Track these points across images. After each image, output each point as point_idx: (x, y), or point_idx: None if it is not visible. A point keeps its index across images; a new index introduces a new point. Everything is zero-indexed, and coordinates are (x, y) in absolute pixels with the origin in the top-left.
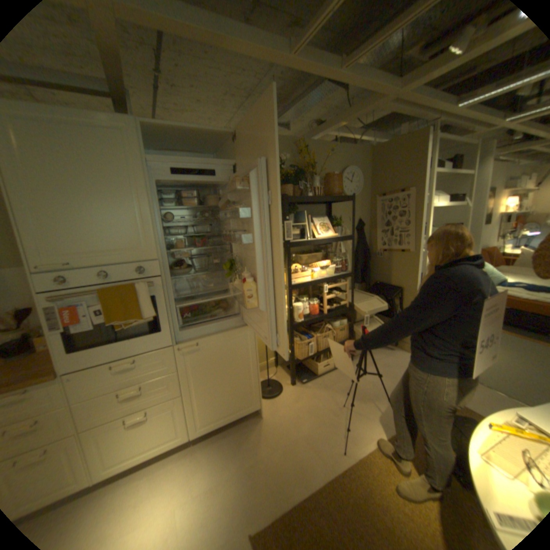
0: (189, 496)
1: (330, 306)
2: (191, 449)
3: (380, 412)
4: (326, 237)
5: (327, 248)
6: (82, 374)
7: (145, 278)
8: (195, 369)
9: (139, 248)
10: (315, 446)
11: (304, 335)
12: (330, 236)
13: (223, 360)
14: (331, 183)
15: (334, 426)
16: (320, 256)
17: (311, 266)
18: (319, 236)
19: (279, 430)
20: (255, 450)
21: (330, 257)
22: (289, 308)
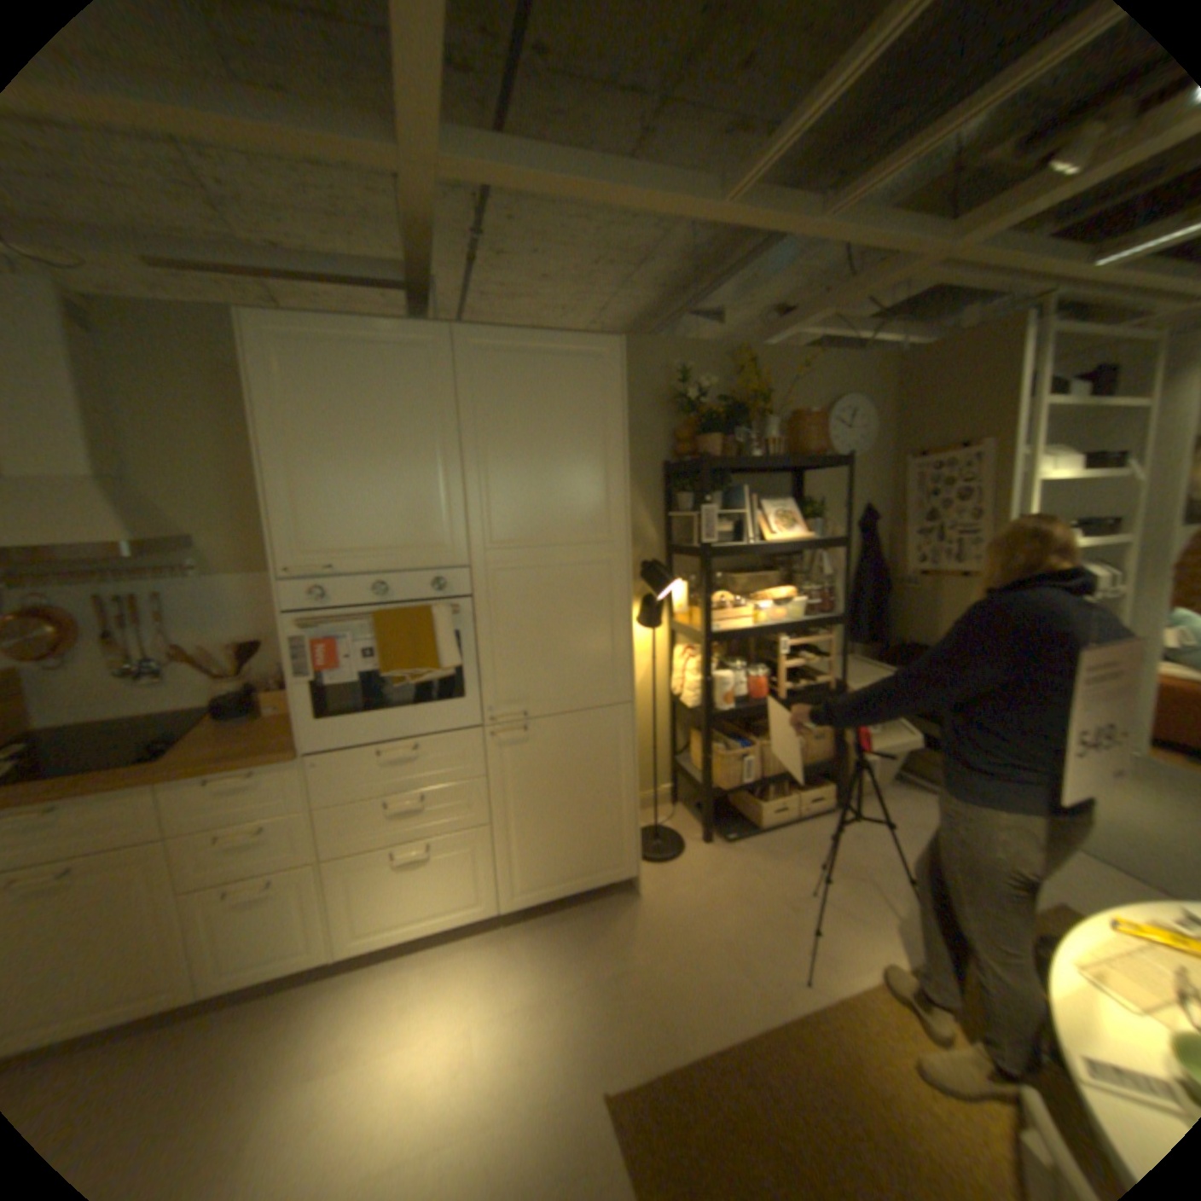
0: (498, 1011)
1: (797, 686)
2: (504, 933)
3: (897, 917)
4: (791, 539)
5: (792, 564)
6: (338, 757)
7: (448, 598)
8: (520, 776)
9: (443, 546)
10: (748, 961)
11: (736, 741)
12: (799, 538)
13: (572, 765)
14: (805, 431)
15: (791, 930)
16: (777, 579)
17: (756, 597)
18: (775, 538)
19: (674, 922)
20: (624, 951)
21: (799, 582)
22: (707, 682)
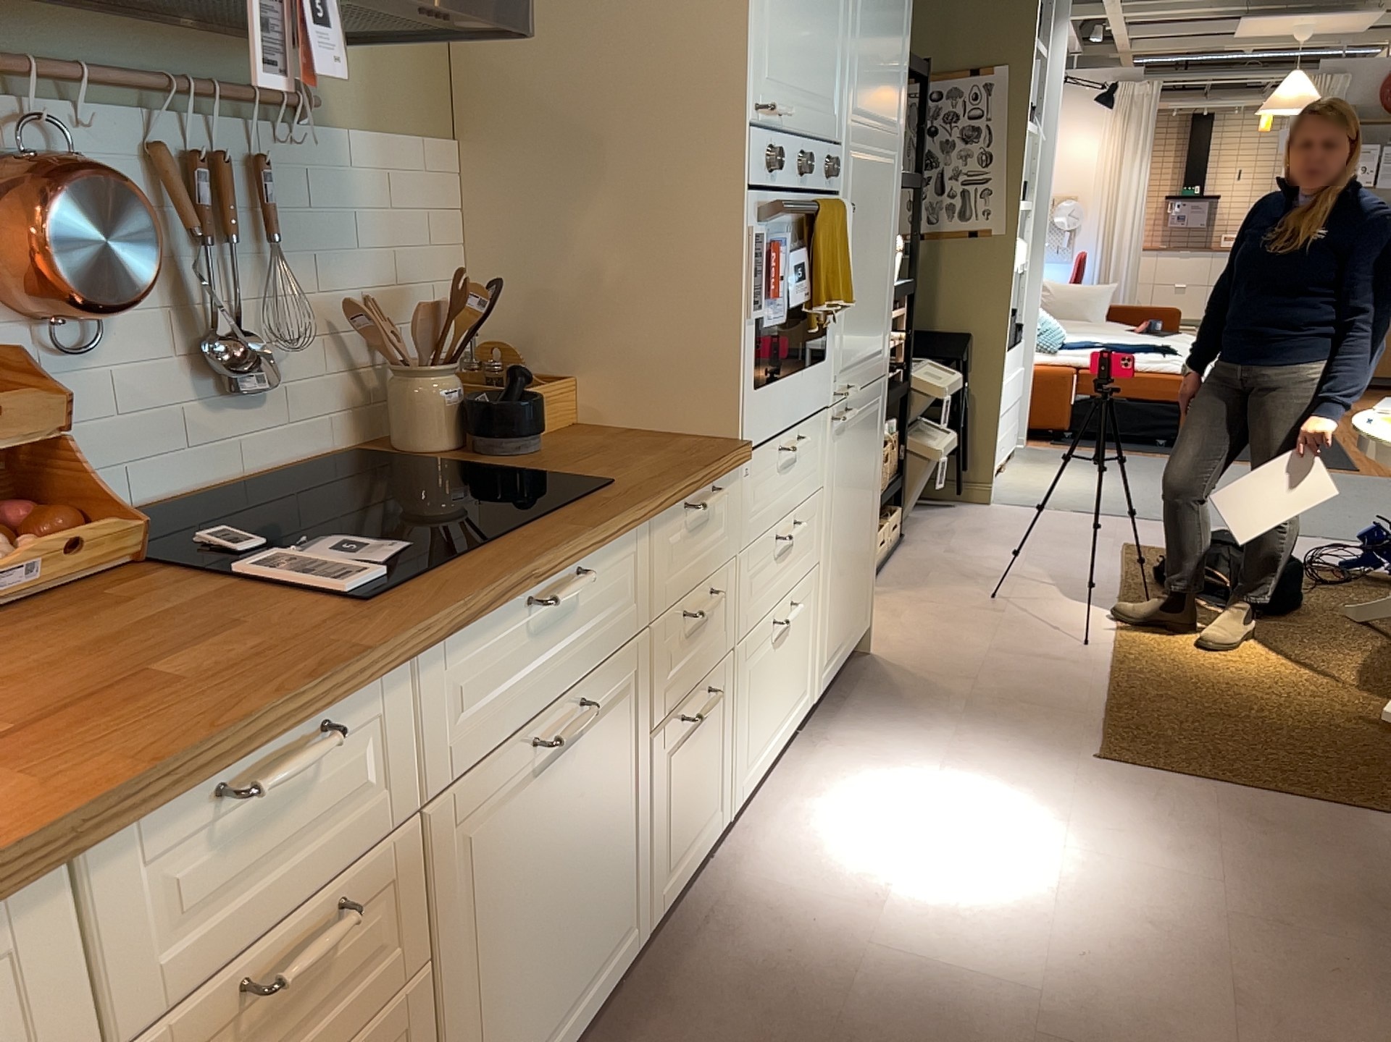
0: (924, 771)
1: None
2: (807, 733)
3: (1057, 586)
4: None
5: None
6: (759, 456)
7: (830, 193)
8: (839, 482)
9: (833, 106)
10: (1024, 649)
11: None
12: None
13: (860, 466)
14: None
15: (1015, 621)
16: None
17: None
18: None
19: (930, 654)
20: (934, 688)
21: None
22: None
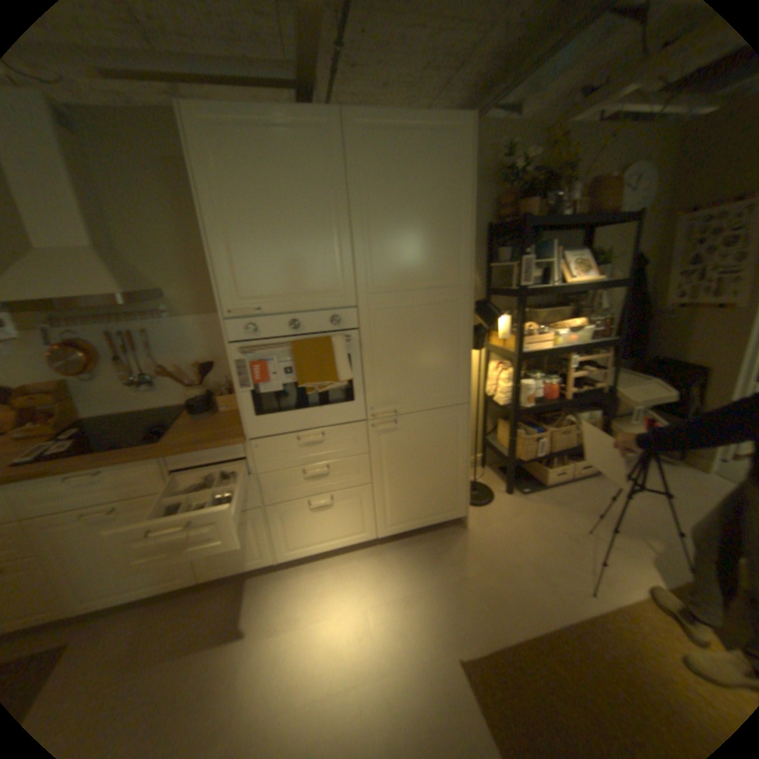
0: (382, 599)
1: (577, 390)
2: (380, 548)
3: (654, 551)
4: (587, 281)
5: (580, 300)
6: (272, 440)
7: (342, 330)
8: (392, 452)
9: (338, 291)
10: (548, 576)
11: (533, 427)
12: (594, 280)
13: (426, 446)
14: (605, 192)
15: (577, 556)
16: (569, 312)
17: (555, 326)
18: (575, 280)
19: (493, 546)
20: (461, 564)
21: (586, 314)
22: (515, 387)
